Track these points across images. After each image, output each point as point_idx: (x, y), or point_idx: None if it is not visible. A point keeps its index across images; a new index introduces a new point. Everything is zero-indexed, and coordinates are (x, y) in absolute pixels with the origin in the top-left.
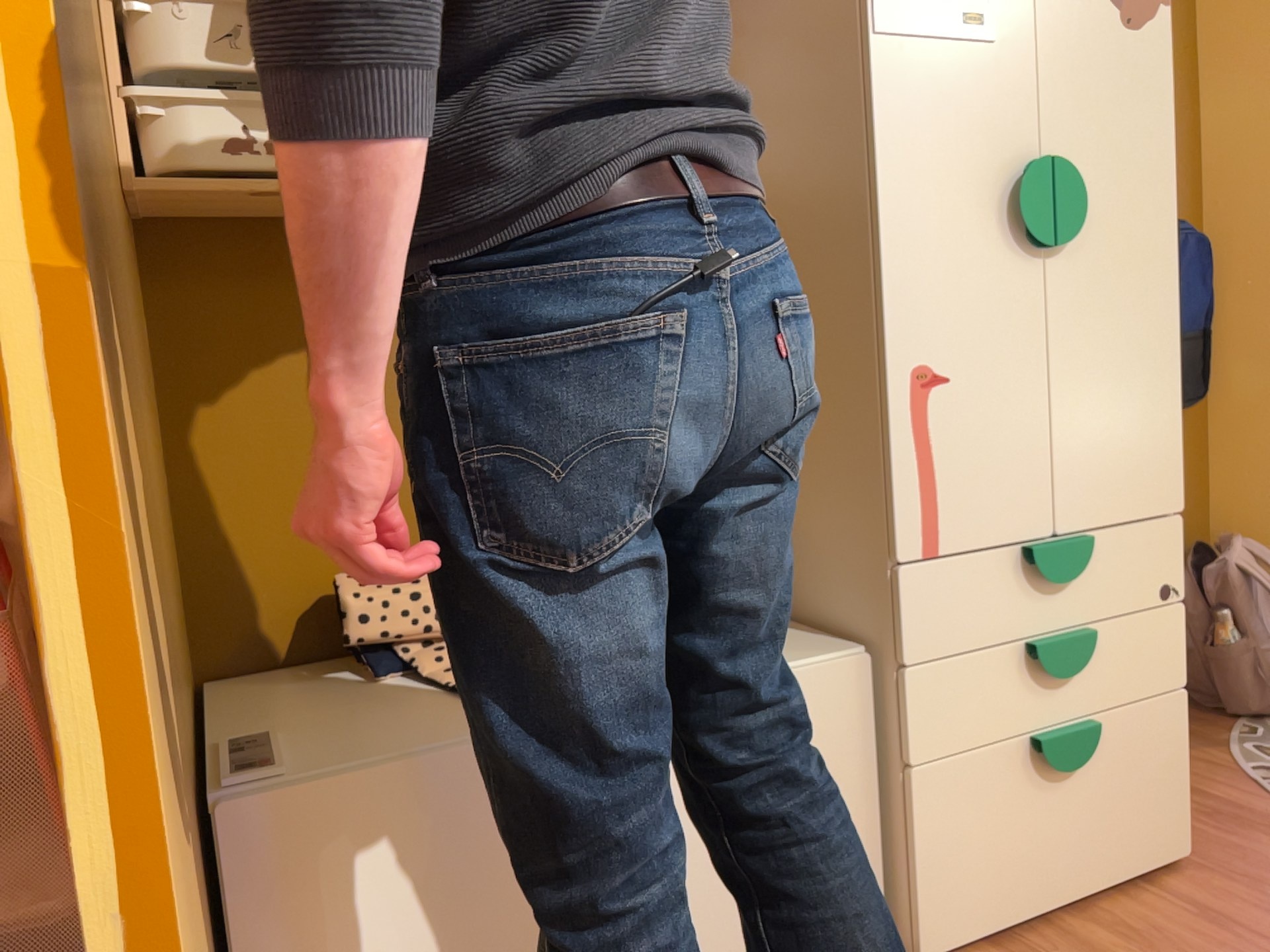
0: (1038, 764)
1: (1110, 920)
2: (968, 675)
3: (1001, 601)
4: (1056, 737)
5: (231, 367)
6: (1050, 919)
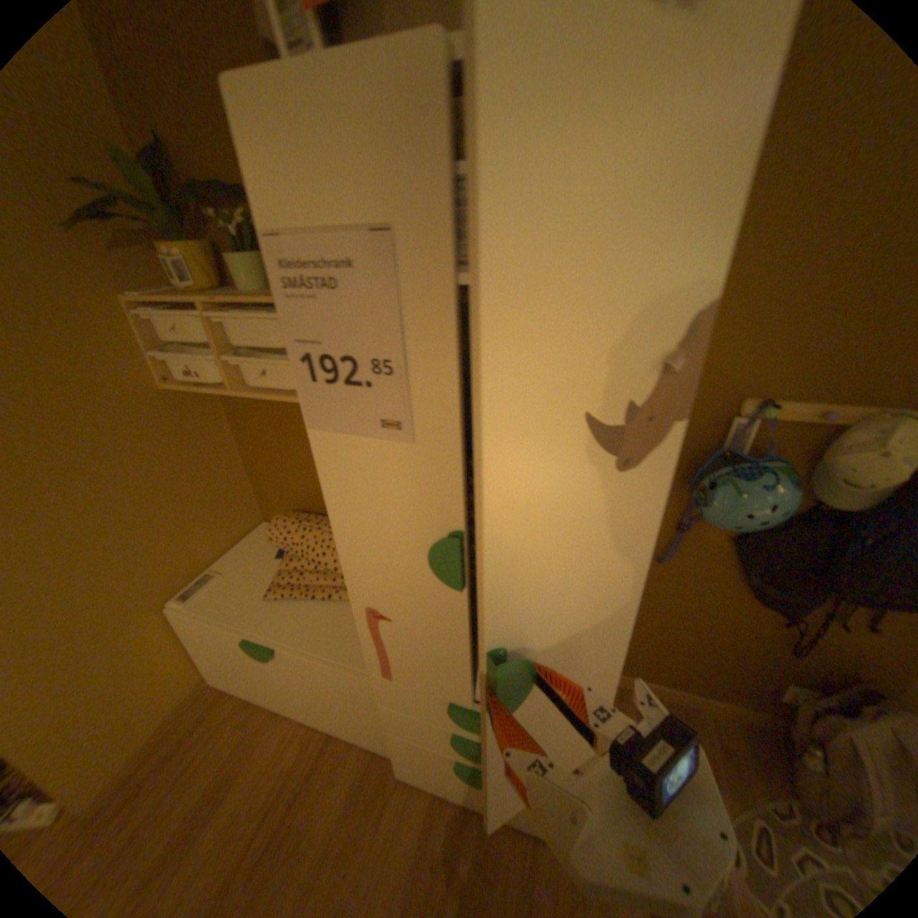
0: (459, 770)
1: (486, 838)
2: (414, 725)
3: (434, 713)
4: (462, 773)
5: (249, 428)
6: (467, 809)
